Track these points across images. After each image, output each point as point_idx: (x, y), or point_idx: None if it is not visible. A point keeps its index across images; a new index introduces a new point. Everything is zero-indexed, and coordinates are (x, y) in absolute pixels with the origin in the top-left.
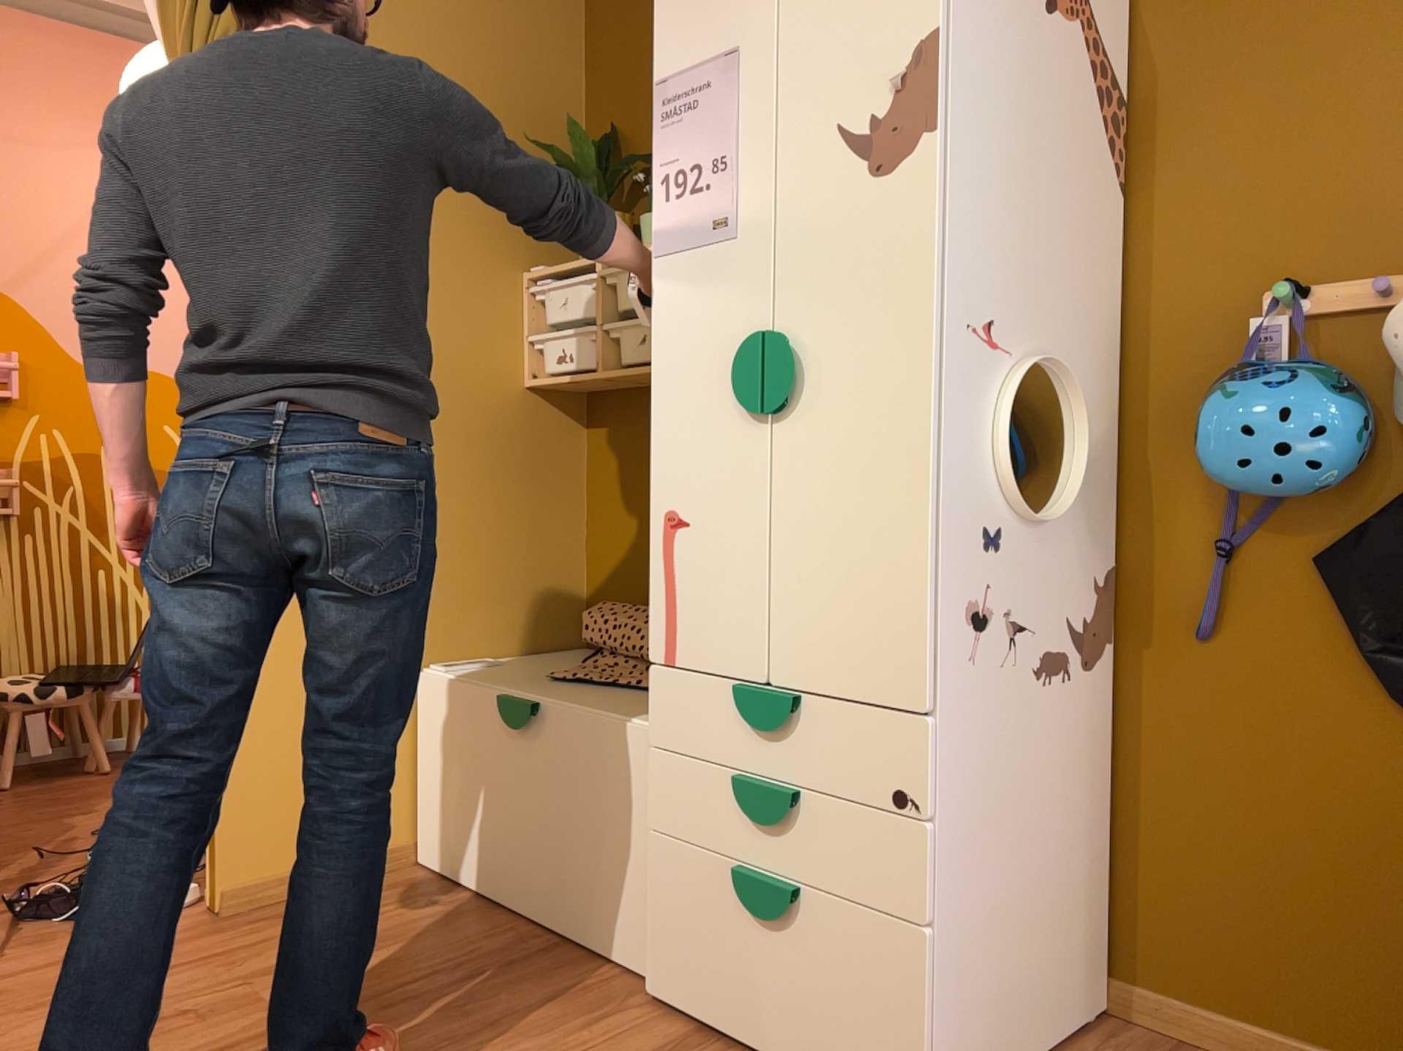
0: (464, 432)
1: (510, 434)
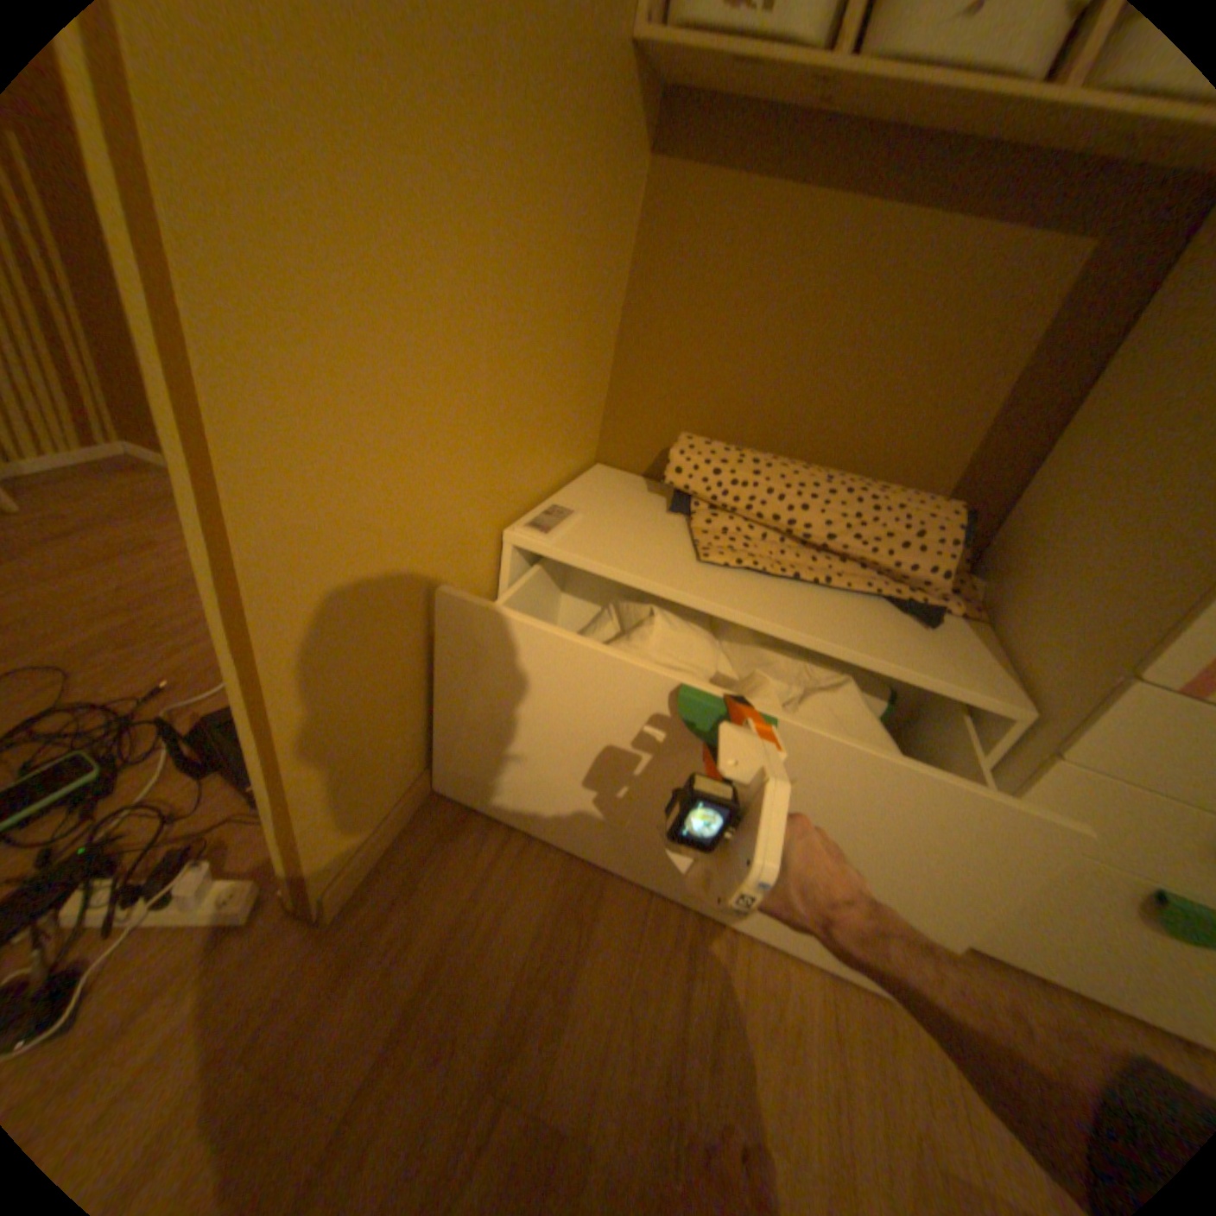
0: (576, 113)
1: (608, 140)
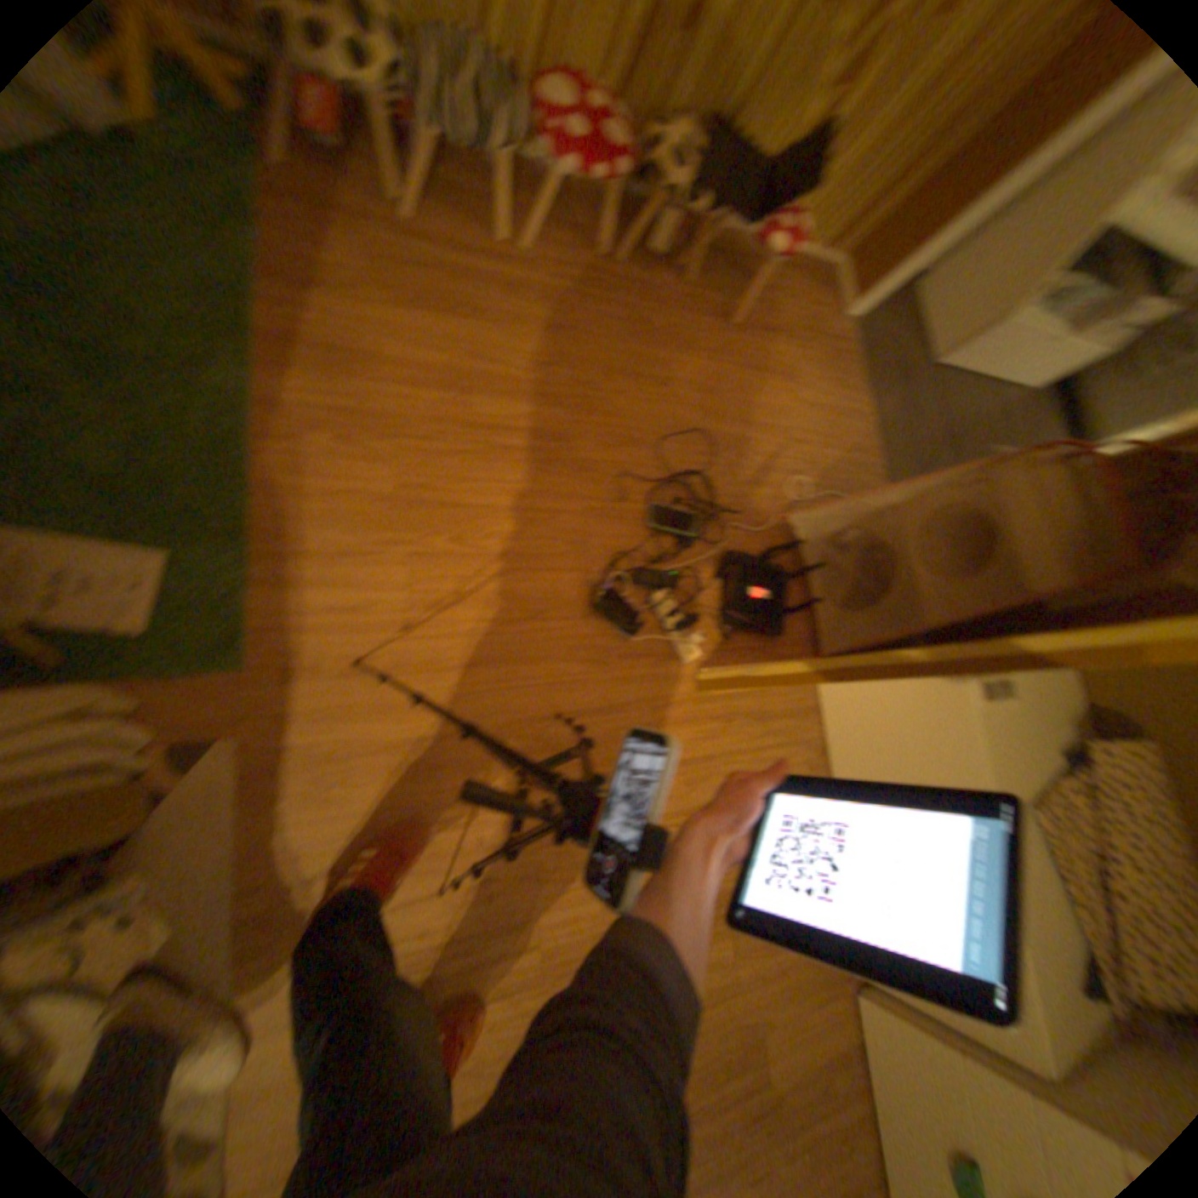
0: None
1: None
